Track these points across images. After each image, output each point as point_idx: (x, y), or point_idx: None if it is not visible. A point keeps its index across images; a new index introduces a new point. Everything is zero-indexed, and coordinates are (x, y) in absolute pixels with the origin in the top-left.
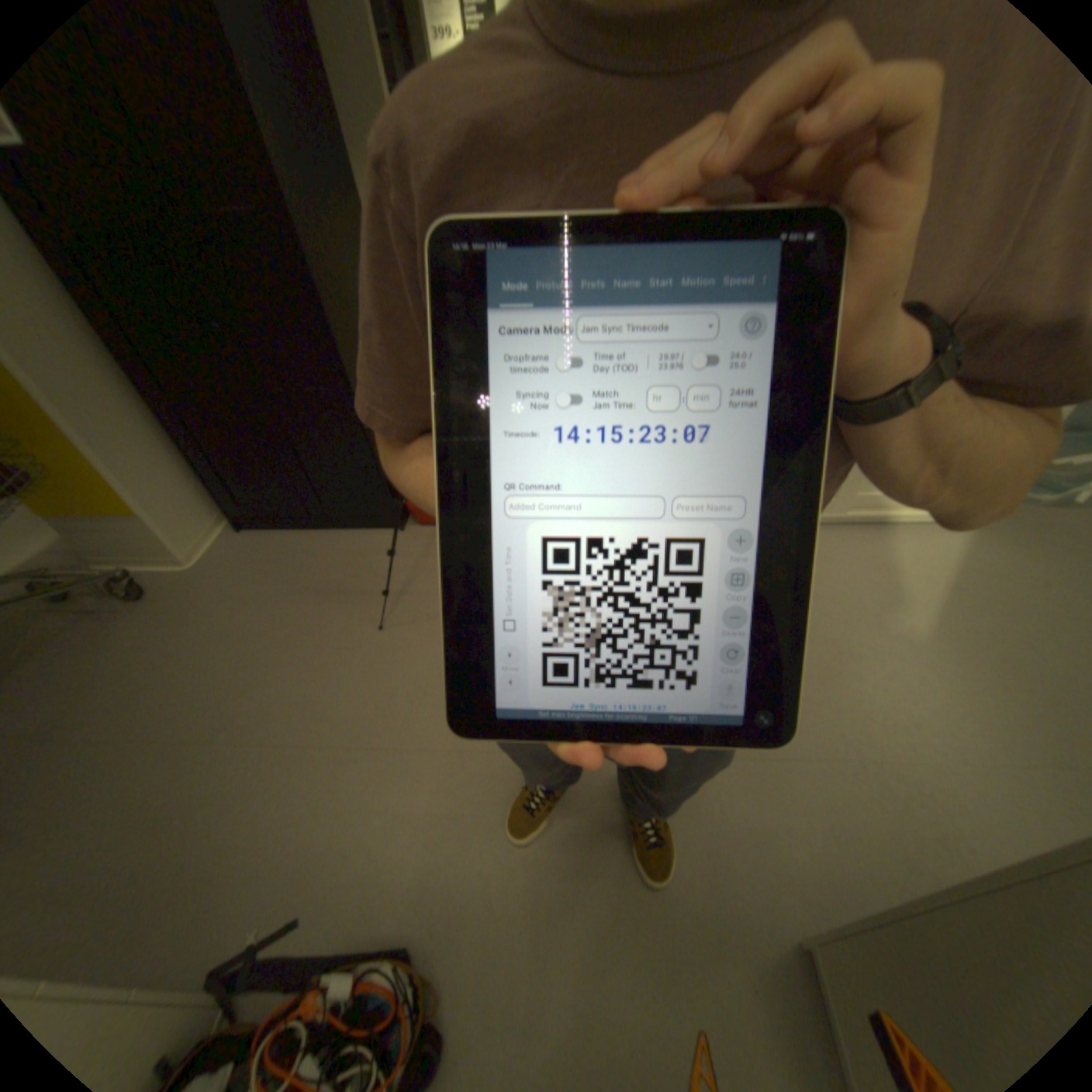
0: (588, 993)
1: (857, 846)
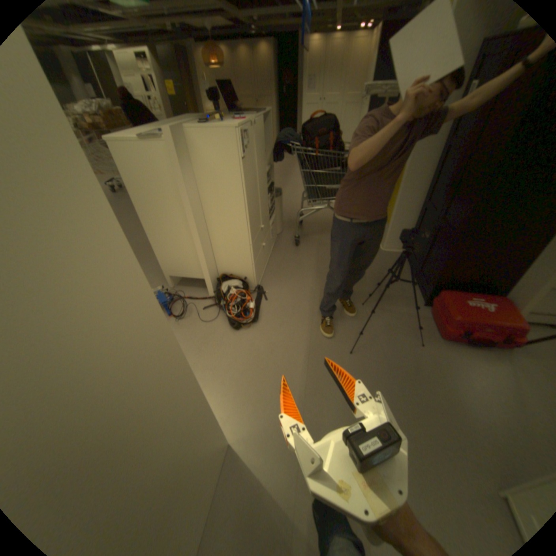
0: (237, 365)
1: (253, 498)
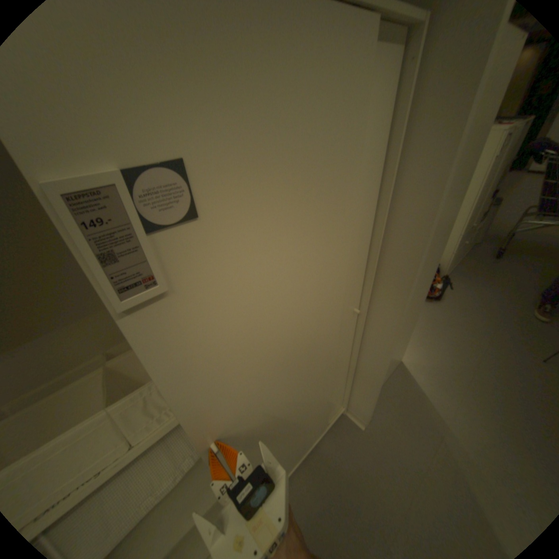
0: None
1: (417, 399)
